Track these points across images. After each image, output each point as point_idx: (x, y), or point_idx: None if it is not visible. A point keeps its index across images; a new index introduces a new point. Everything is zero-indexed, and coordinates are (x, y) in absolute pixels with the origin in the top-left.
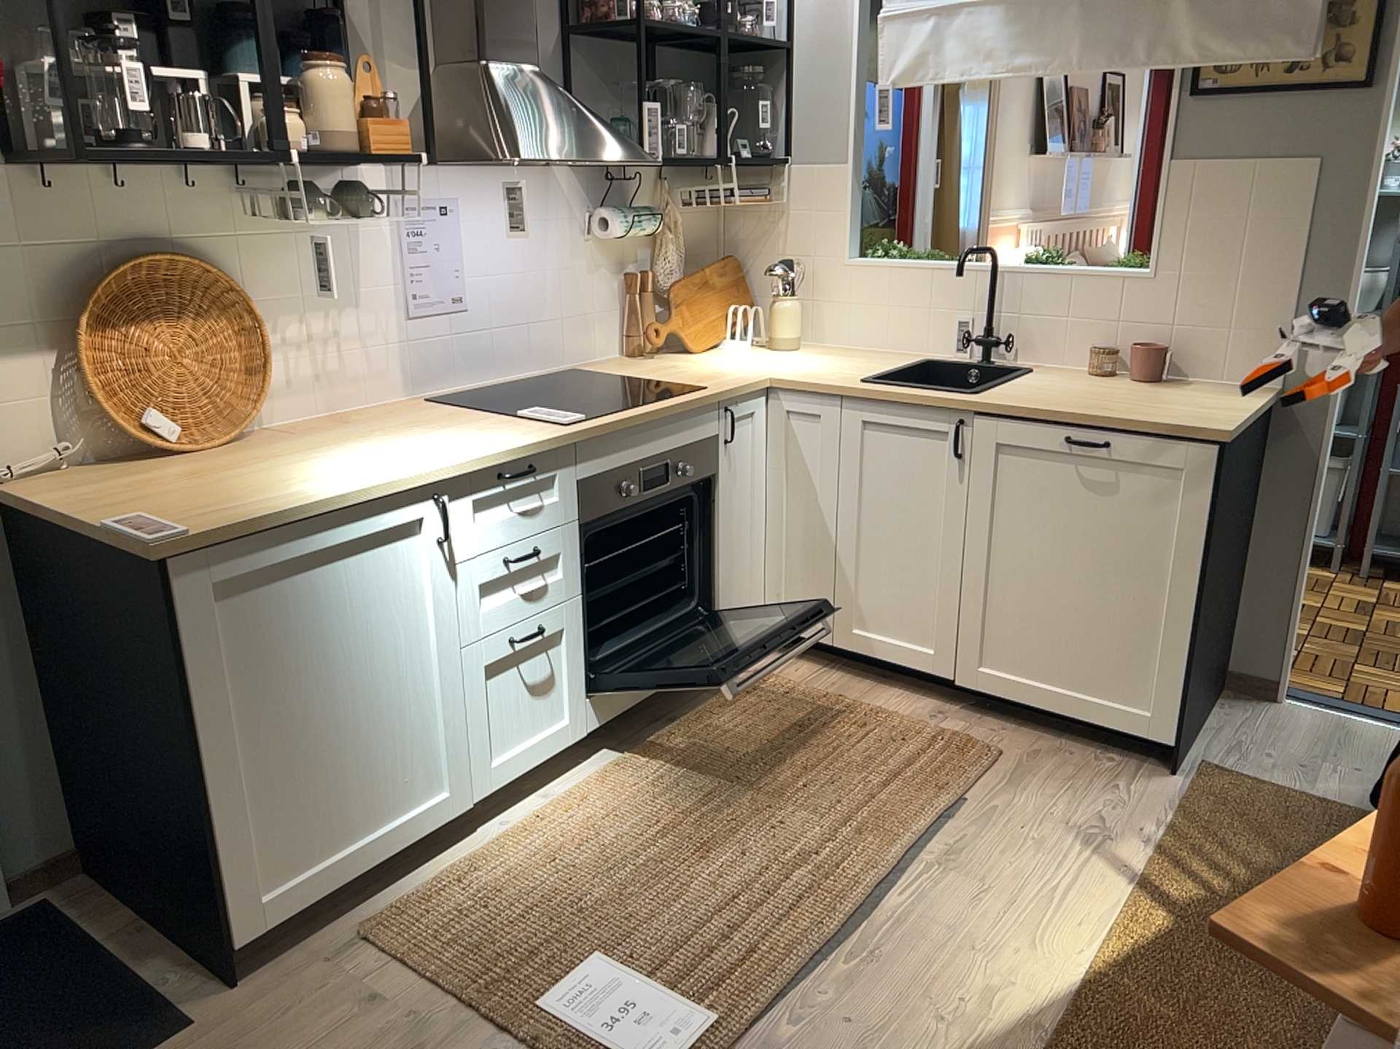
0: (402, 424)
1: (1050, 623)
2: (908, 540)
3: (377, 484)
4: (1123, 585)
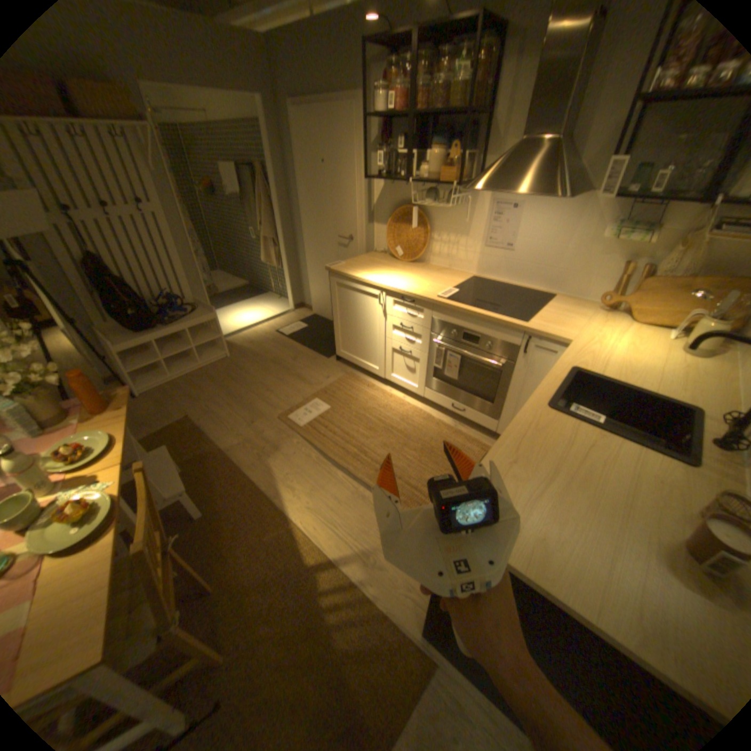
0: (438, 277)
1: None
2: None
3: (366, 279)
4: None
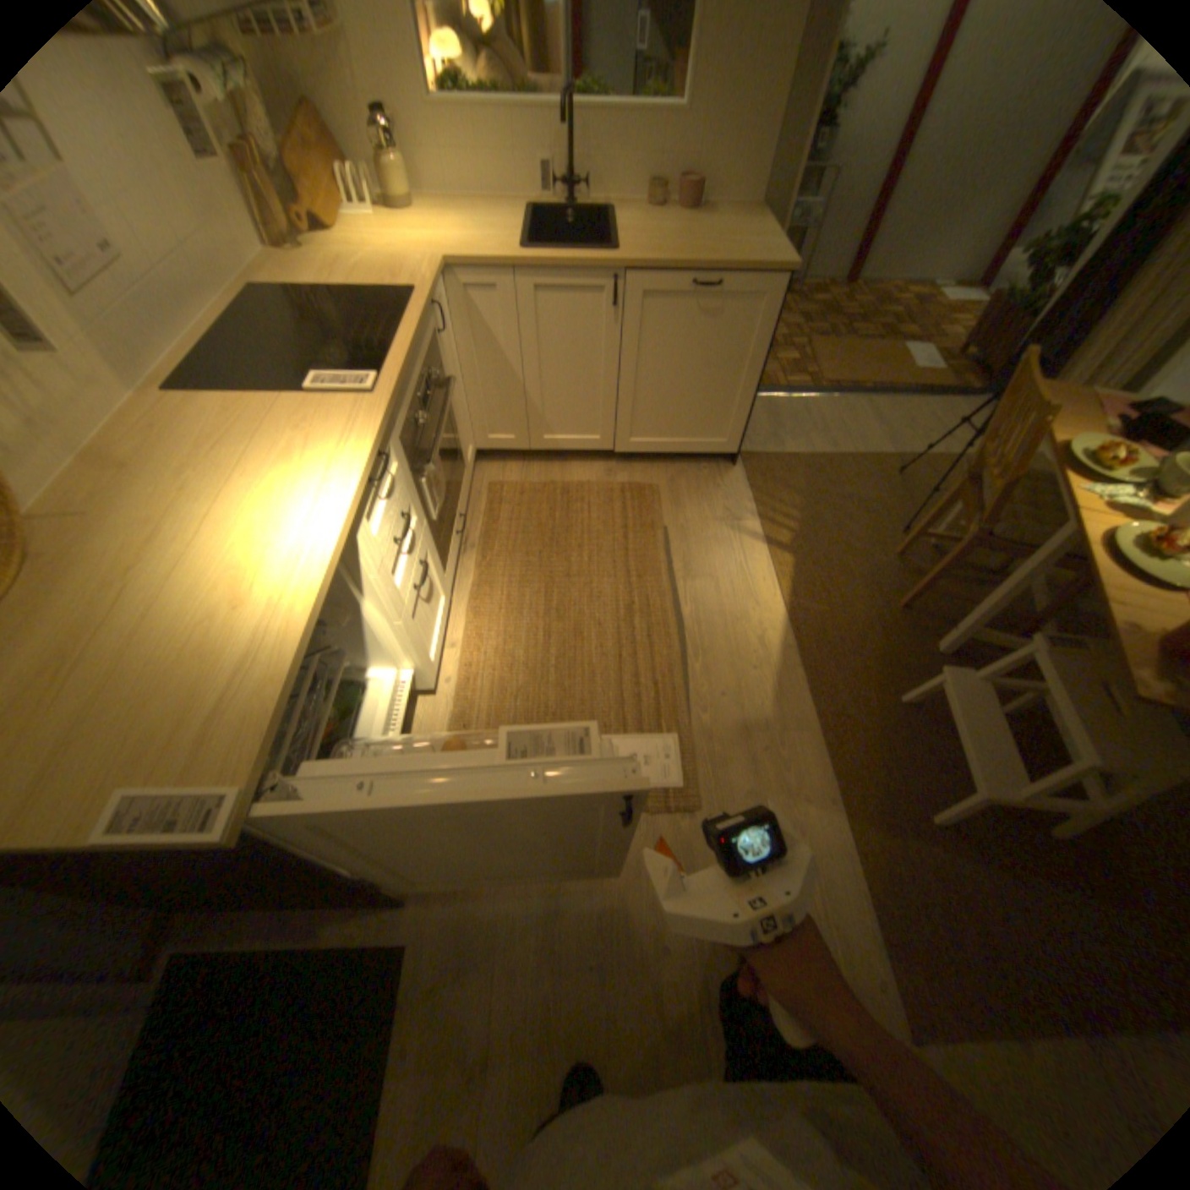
0: (192, 442)
1: (669, 407)
2: (574, 373)
3: (321, 570)
4: (715, 376)
